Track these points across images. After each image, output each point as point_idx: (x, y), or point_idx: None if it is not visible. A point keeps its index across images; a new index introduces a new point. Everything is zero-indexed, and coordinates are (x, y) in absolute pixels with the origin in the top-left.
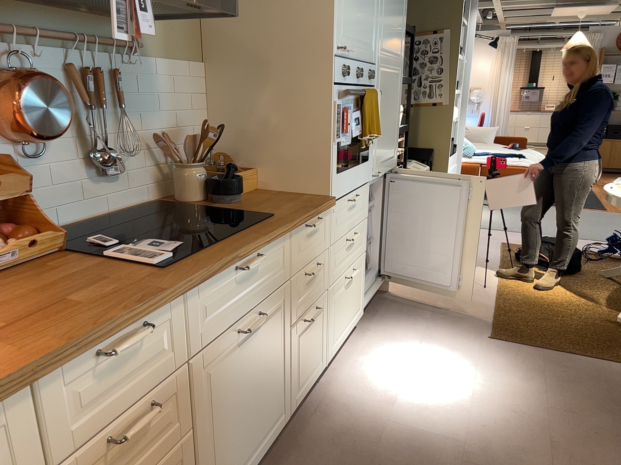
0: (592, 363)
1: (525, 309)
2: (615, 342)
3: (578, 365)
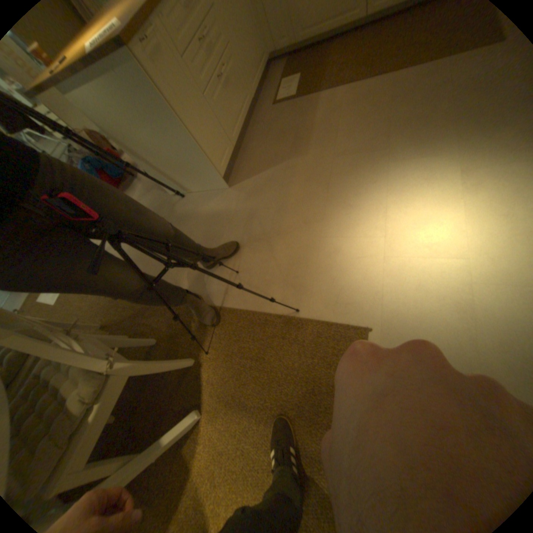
0: (265, 304)
1: (307, 450)
2: (225, 357)
3: (279, 295)
